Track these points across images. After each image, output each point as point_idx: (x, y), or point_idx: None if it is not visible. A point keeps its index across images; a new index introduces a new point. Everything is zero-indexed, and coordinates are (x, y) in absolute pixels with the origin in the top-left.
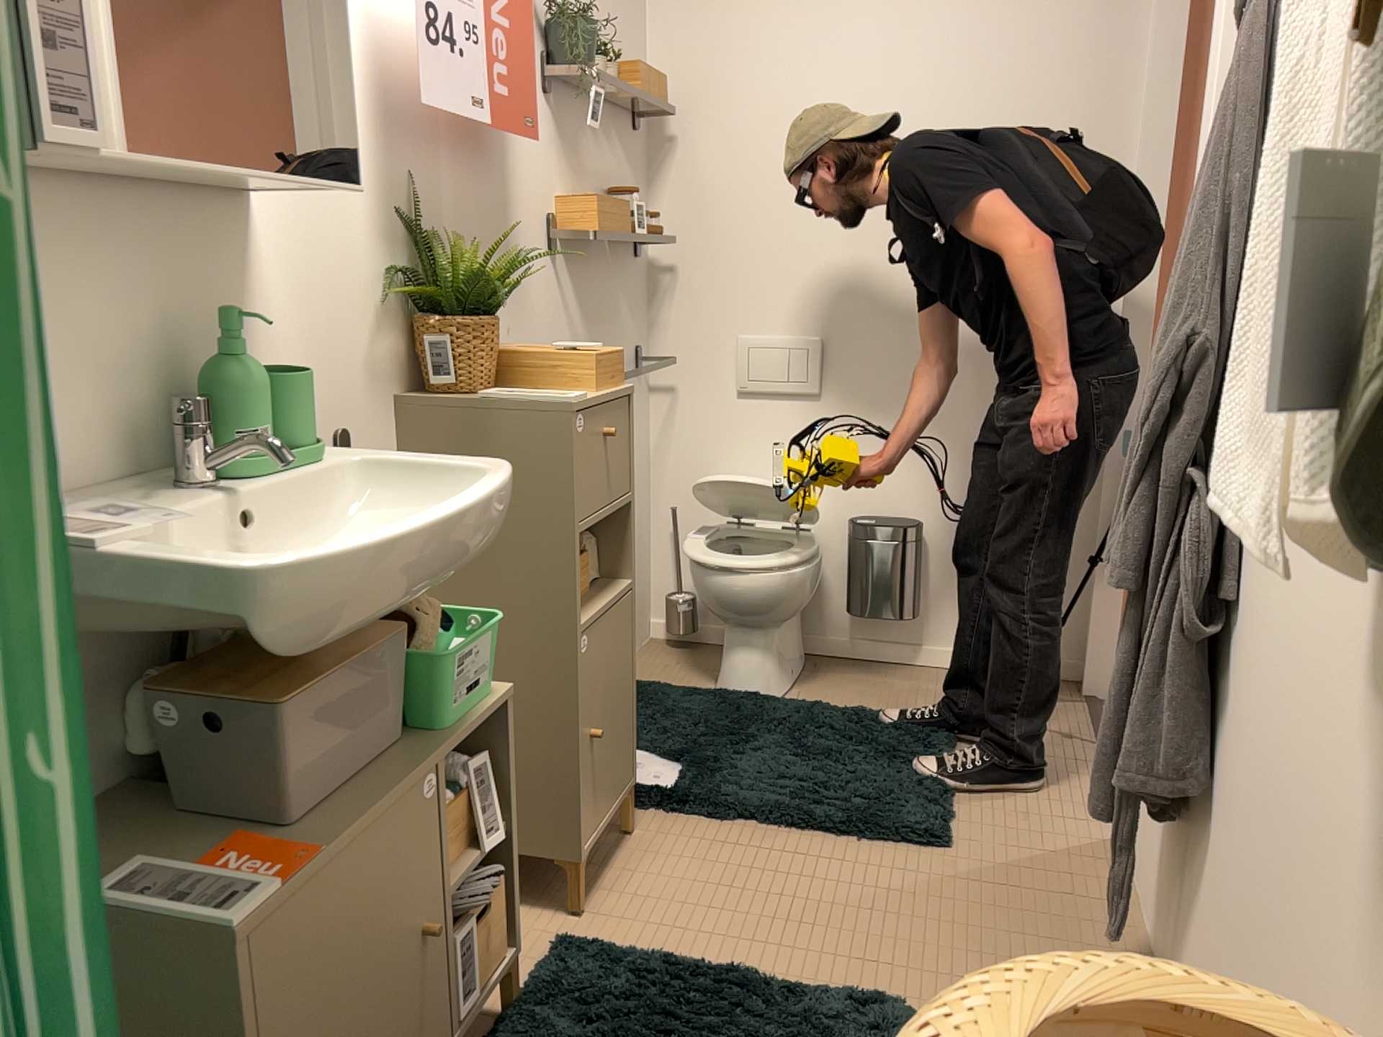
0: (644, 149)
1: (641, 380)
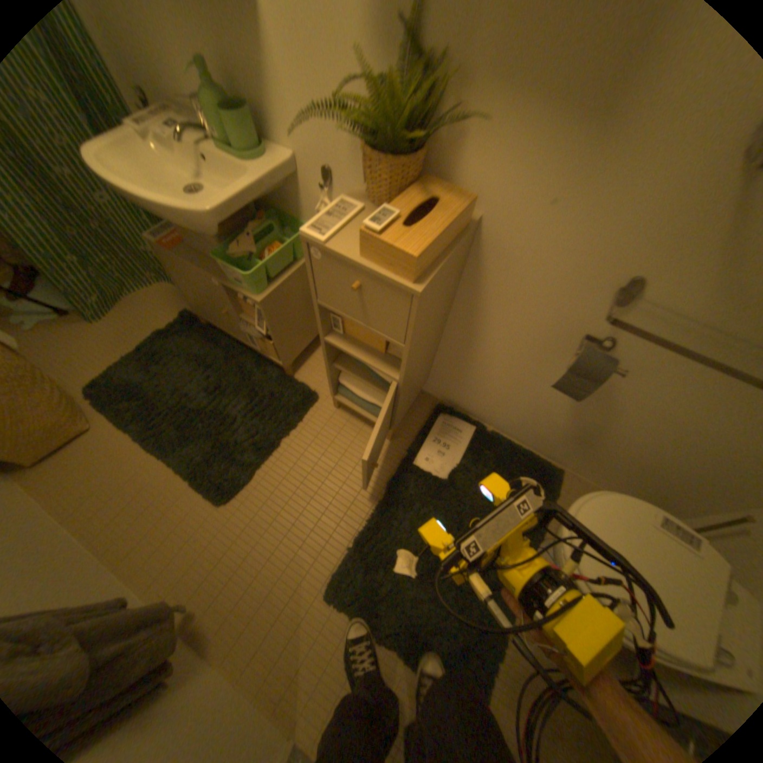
0: None
1: None
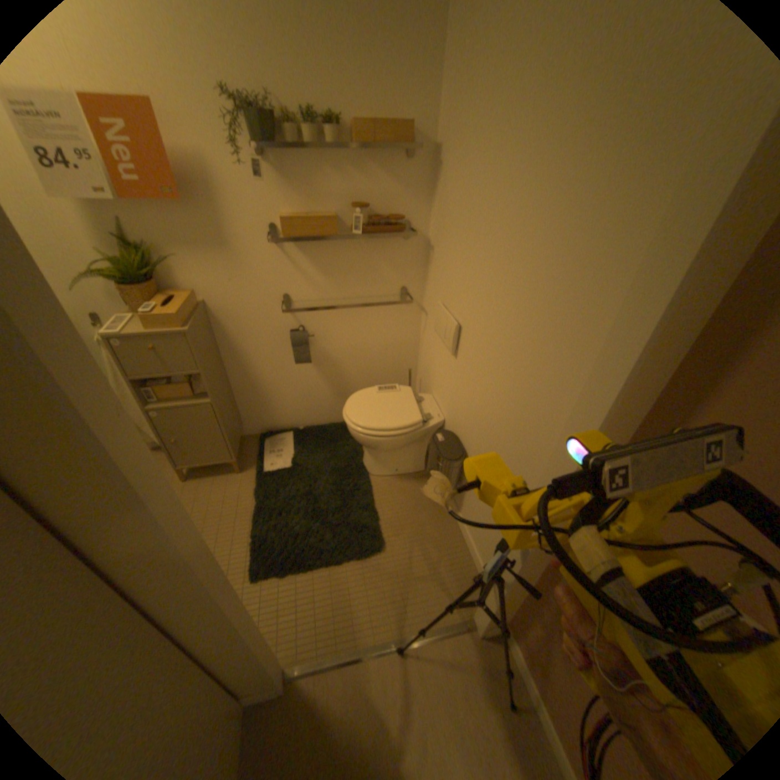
0: (426, 166)
1: (408, 304)
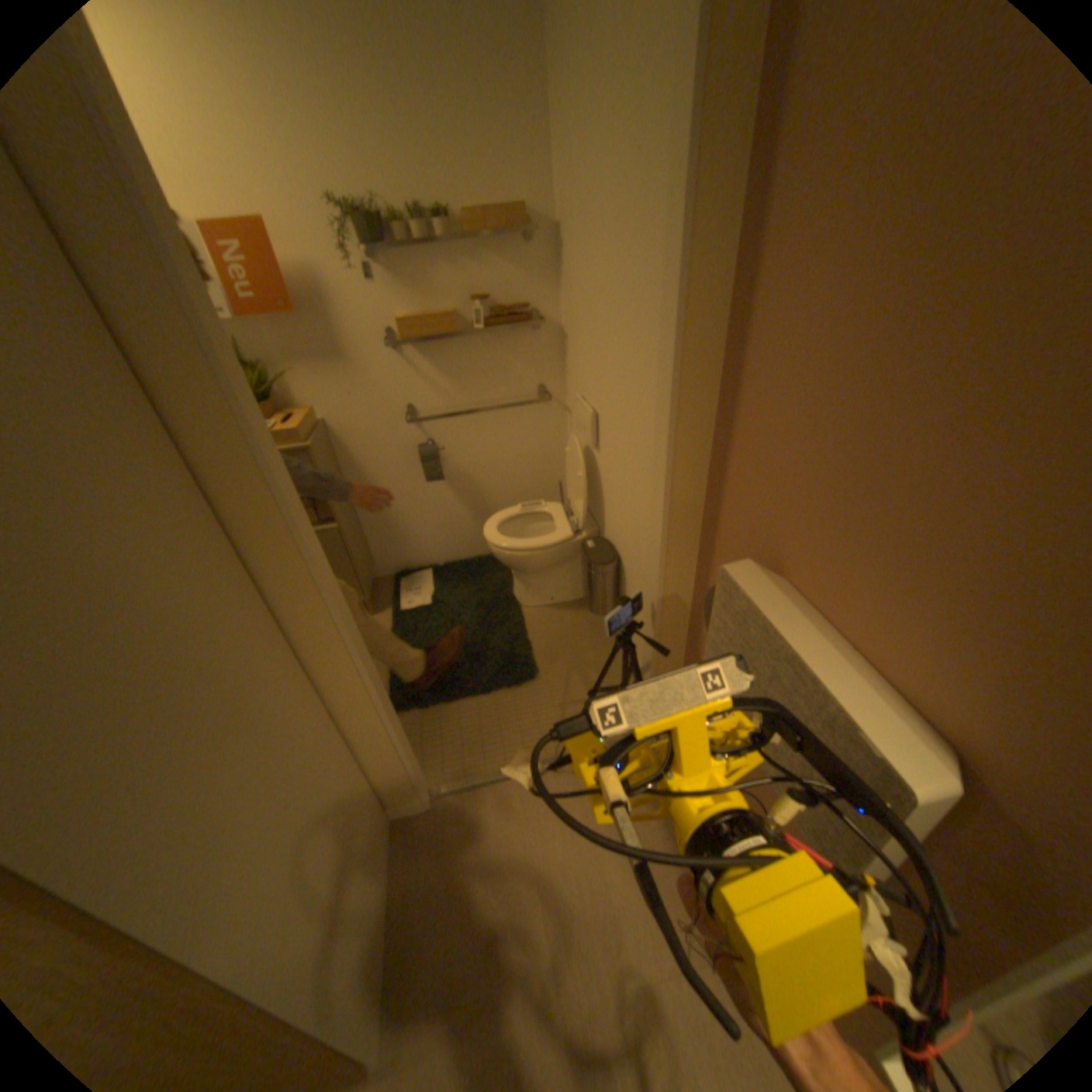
0: (547, 249)
1: (549, 405)
